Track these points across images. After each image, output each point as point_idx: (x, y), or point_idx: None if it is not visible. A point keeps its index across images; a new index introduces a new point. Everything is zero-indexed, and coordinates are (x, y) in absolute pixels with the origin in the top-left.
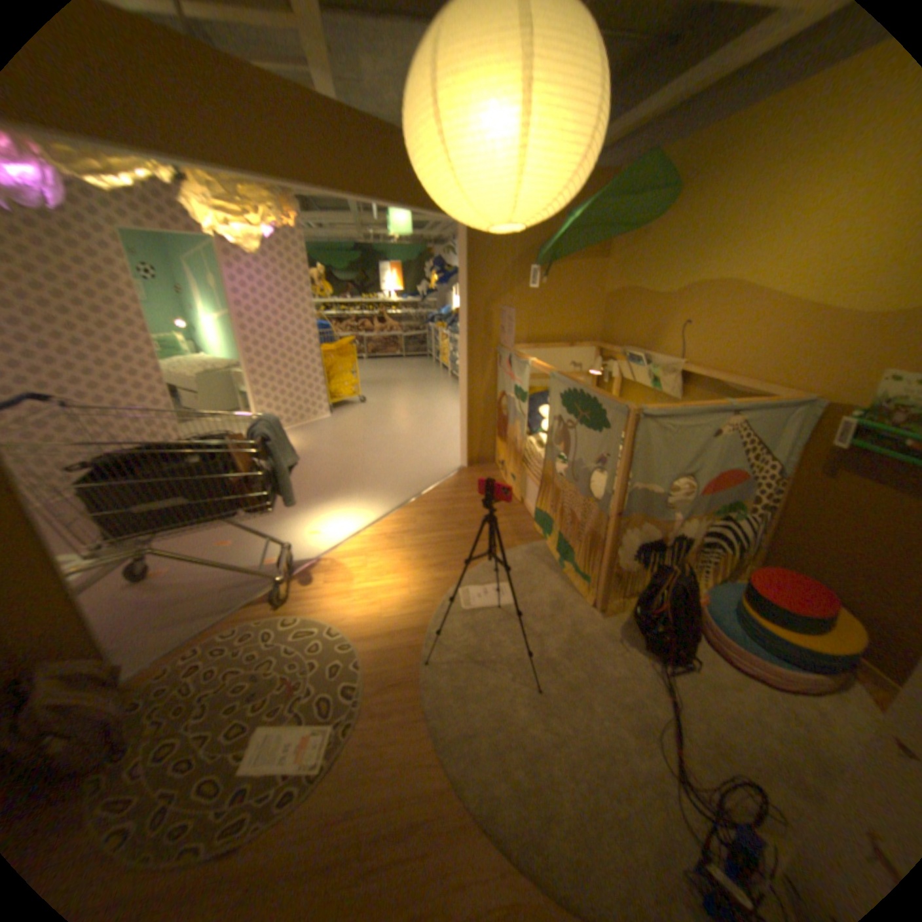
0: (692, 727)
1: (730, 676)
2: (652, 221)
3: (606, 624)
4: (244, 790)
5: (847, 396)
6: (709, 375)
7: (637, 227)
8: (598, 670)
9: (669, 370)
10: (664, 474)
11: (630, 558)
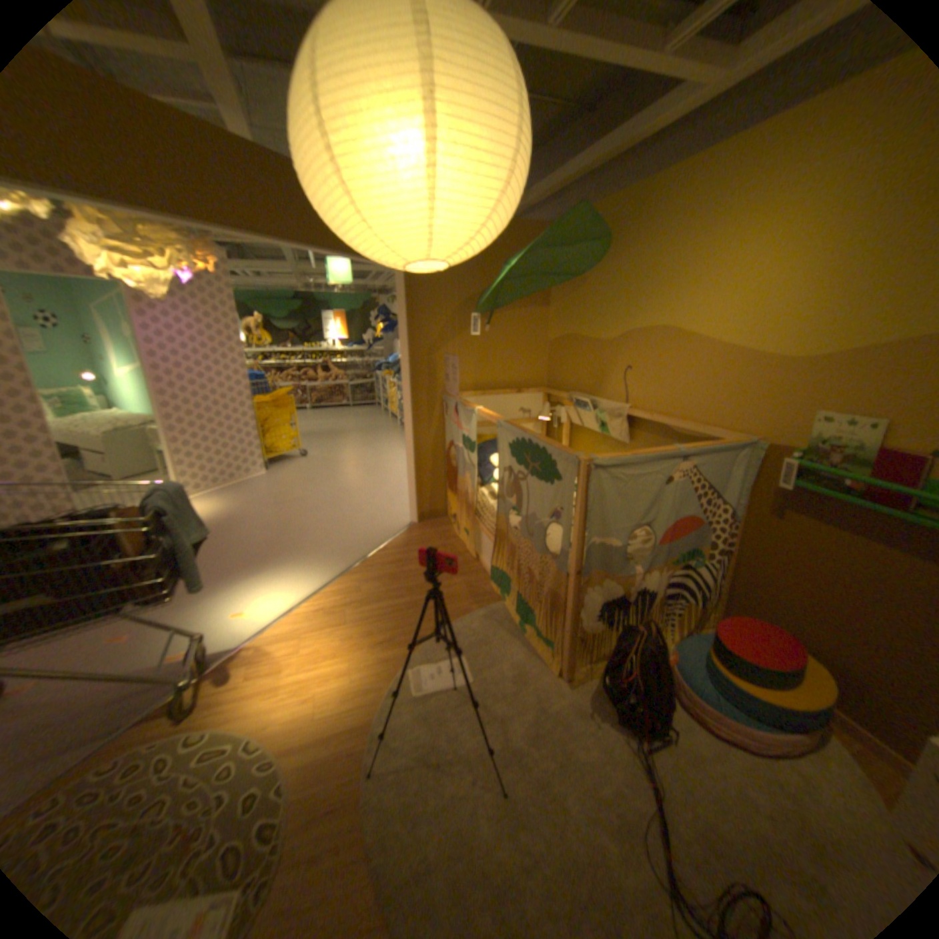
0: (676, 817)
1: (708, 744)
2: (587, 271)
3: (575, 695)
4: None
5: (785, 437)
6: (654, 419)
7: (574, 277)
8: (569, 755)
9: (615, 414)
10: (621, 525)
11: (594, 619)
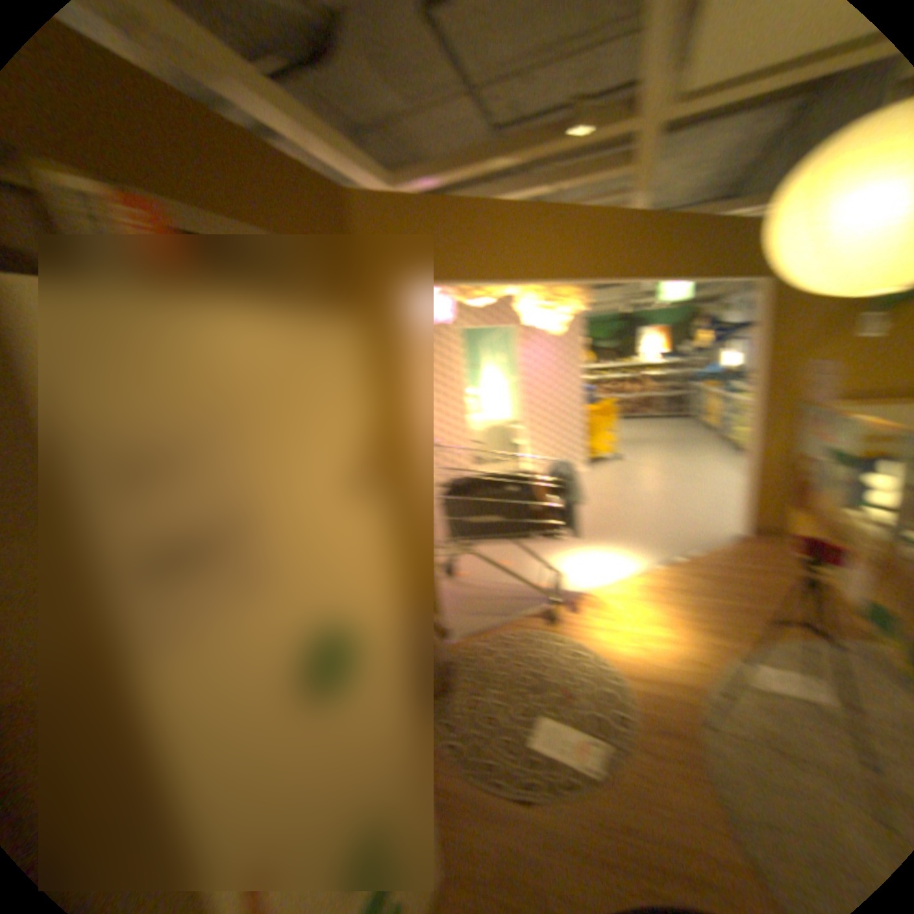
0: None
1: None
2: None
3: None
4: (538, 762)
5: None
6: None
7: None
8: None
9: None
10: None
11: None
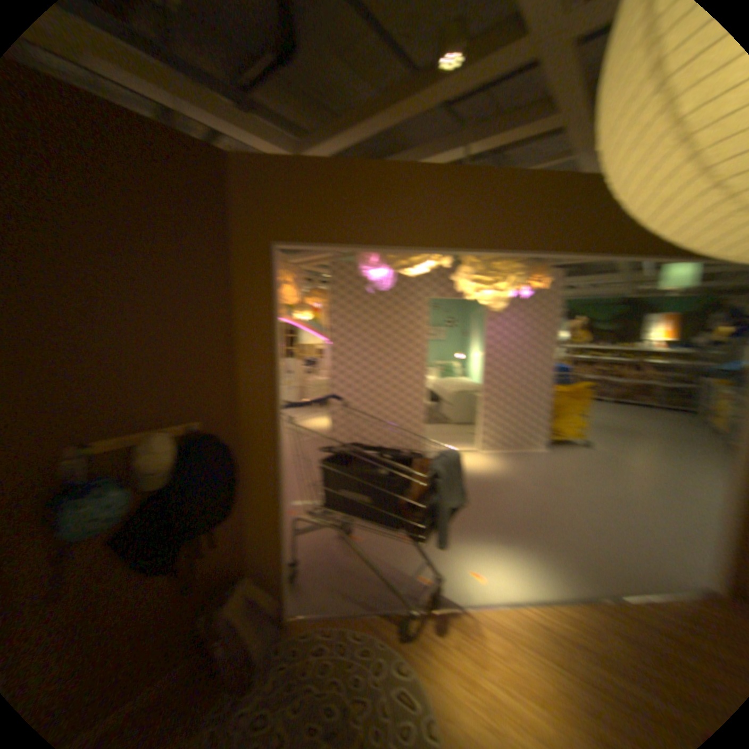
0: None
1: None
2: None
3: None
4: None
5: None
6: None
7: None
8: None
9: None
10: None
11: None
